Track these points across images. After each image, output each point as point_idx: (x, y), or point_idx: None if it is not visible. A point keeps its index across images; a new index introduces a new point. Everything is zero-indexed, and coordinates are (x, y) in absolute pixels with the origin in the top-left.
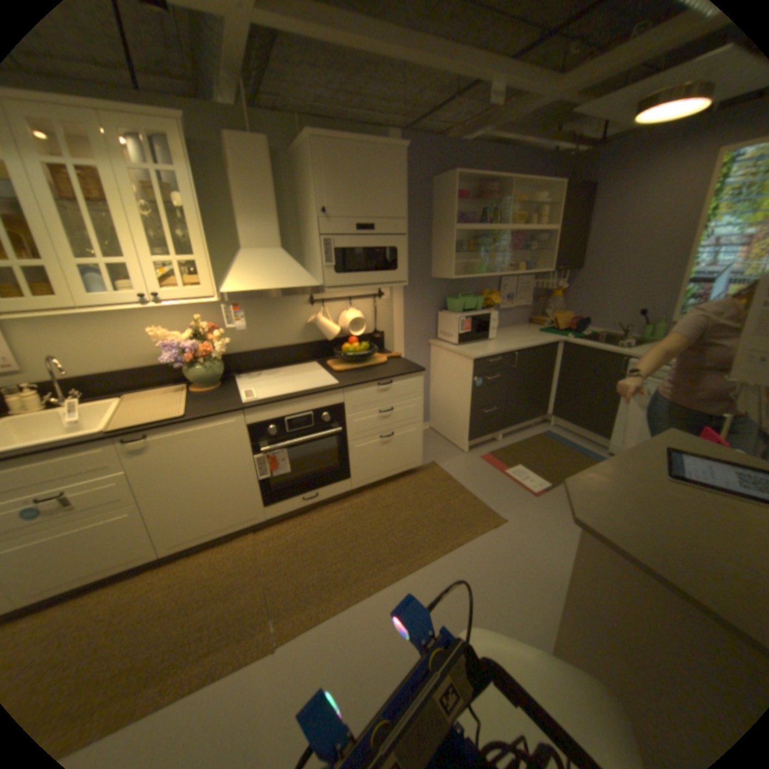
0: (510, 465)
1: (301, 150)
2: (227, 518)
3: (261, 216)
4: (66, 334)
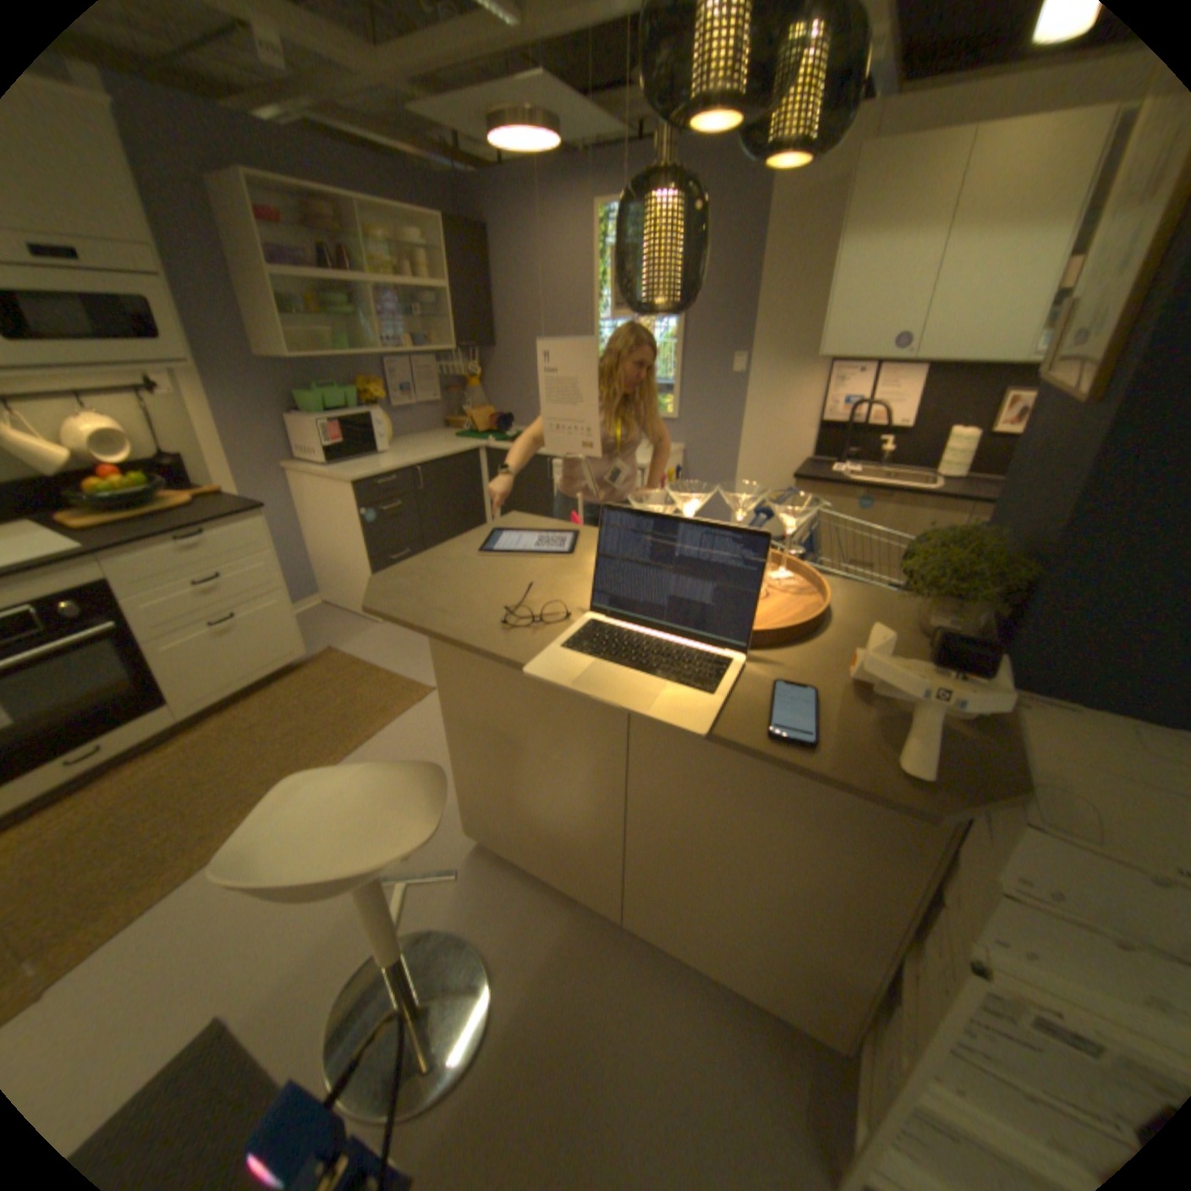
0: None
1: None
2: None
3: None
4: None
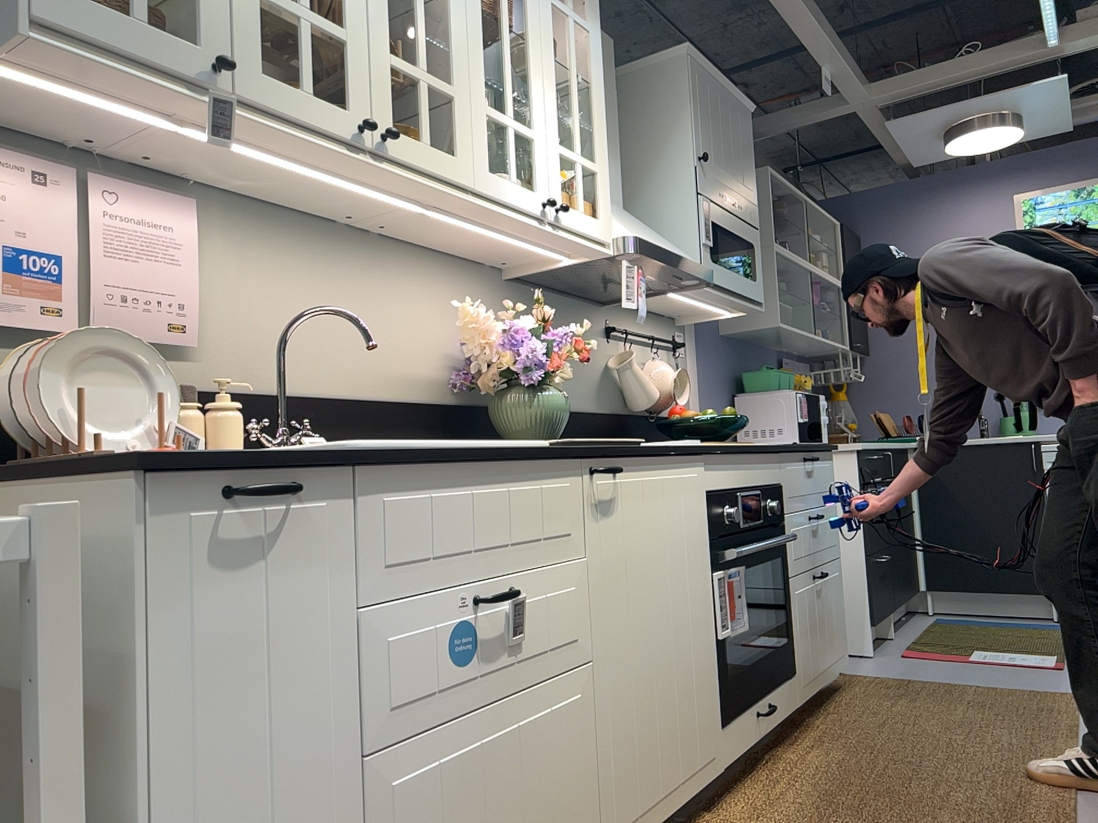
0: (959, 652)
1: (641, 78)
2: (686, 744)
3: (609, 148)
4: (287, 284)
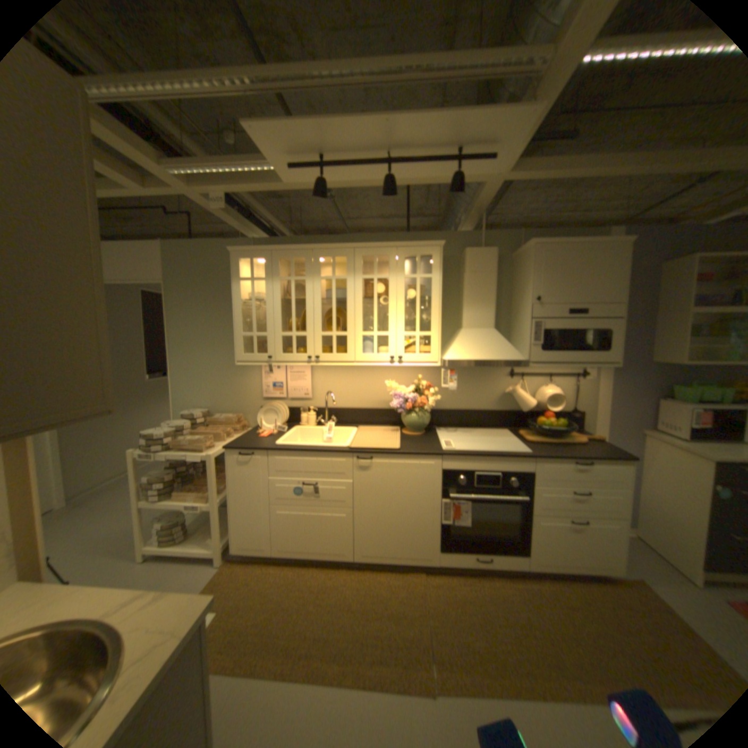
0: None
1: (523, 254)
2: (409, 549)
3: (482, 304)
4: (339, 379)
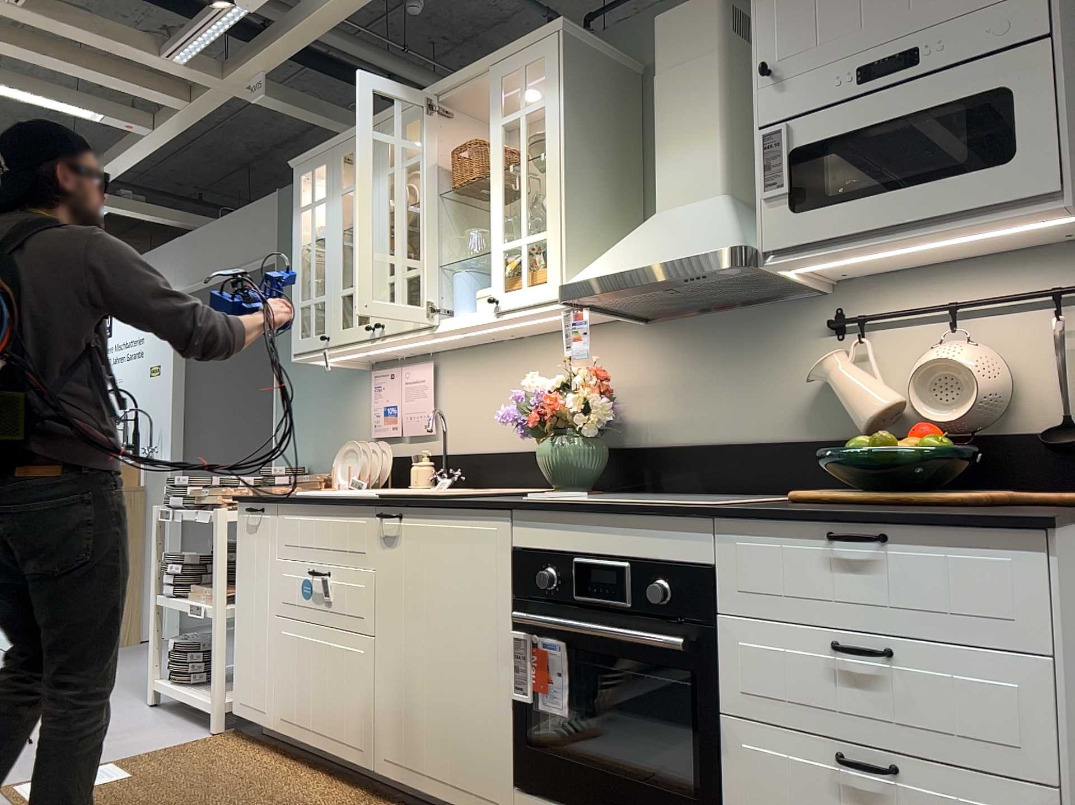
0: None
1: None
2: (457, 759)
3: (690, 139)
4: (475, 388)
